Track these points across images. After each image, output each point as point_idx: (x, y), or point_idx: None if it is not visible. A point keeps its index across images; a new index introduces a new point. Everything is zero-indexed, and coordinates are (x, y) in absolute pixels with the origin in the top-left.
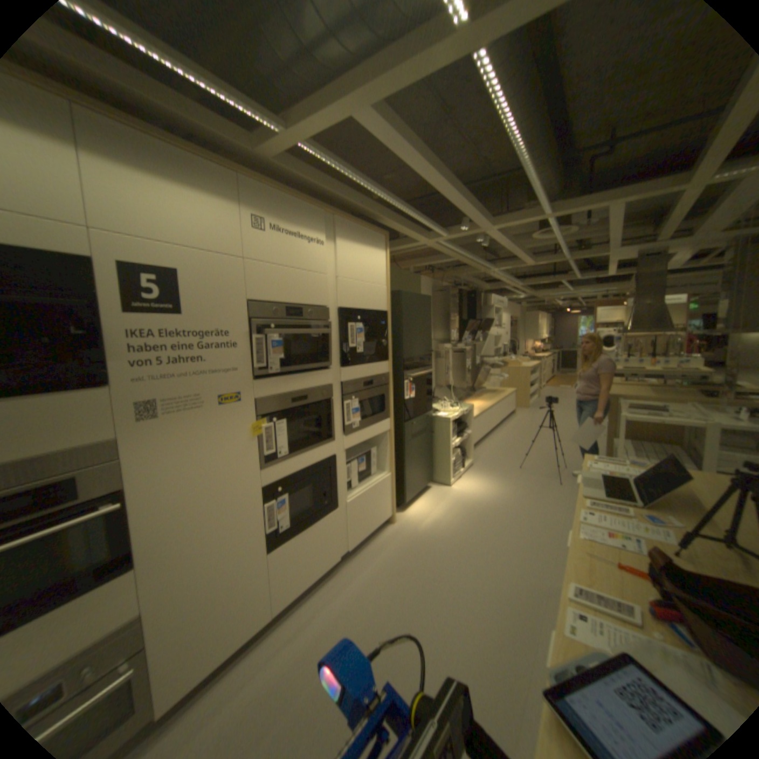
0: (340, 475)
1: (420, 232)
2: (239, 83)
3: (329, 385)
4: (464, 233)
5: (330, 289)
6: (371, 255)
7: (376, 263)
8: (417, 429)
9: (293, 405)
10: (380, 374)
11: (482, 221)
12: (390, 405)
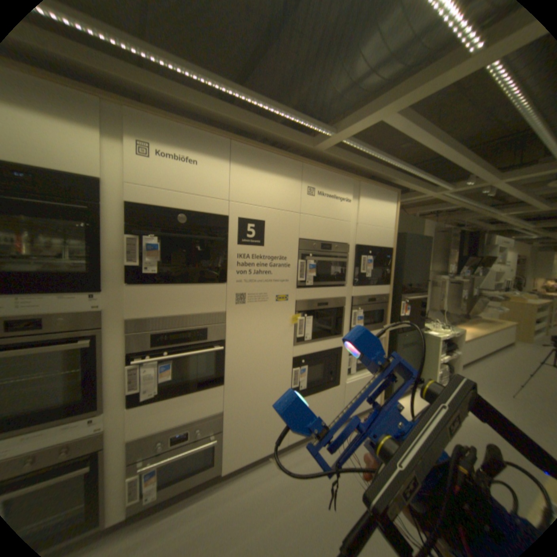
0: (343, 363)
1: (428, 187)
2: (310, 109)
3: (343, 297)
4: (471, 186)
5: (351, 232)
6: (385, 207)
7: (387, 212)
8: (409, 341)
9: (318, 307)
10: (382, 294)
11: (489, 176)
12: (387, 318)
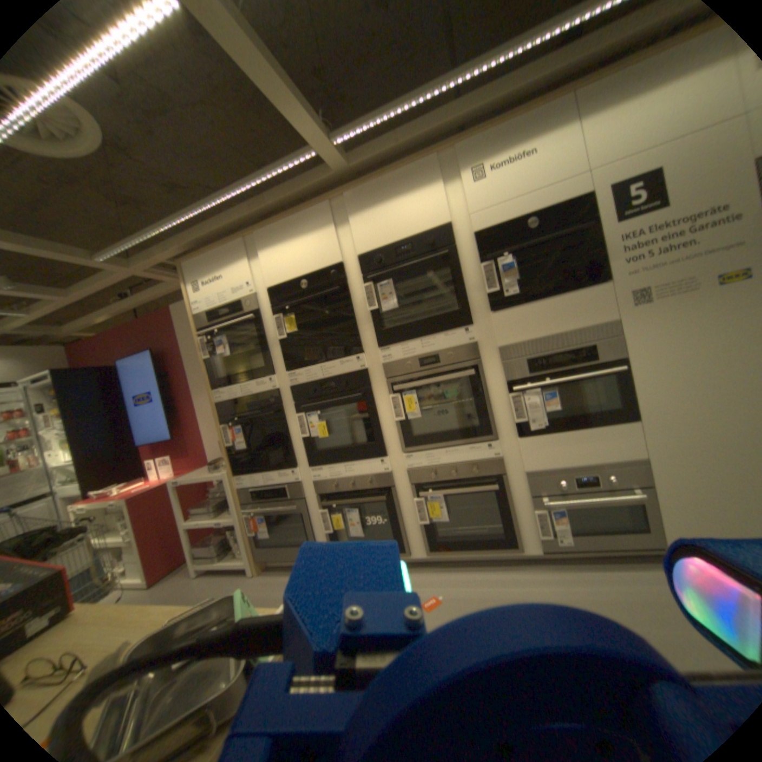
0: None
1: None
2: None
3: None
4: None
5: None
6: None
7: None
8: None
9: None
10: None
11: None
12: None
